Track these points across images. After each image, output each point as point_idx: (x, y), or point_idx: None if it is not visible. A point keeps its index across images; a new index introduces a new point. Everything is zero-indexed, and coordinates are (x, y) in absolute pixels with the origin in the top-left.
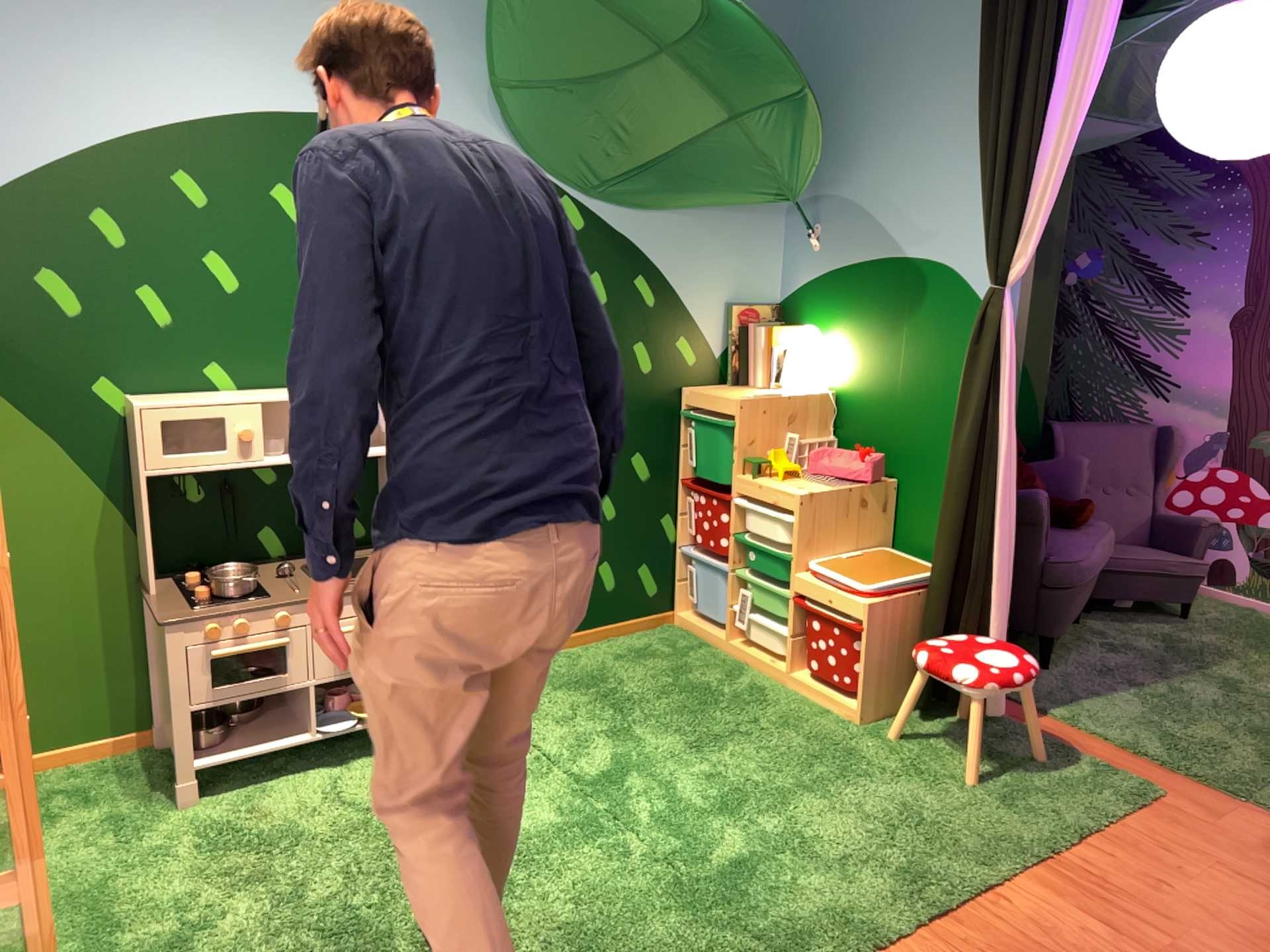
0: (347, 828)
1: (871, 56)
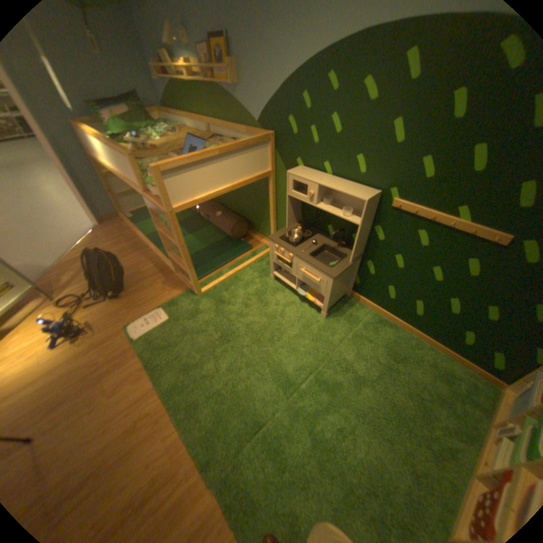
0: (272, 315)
1: None
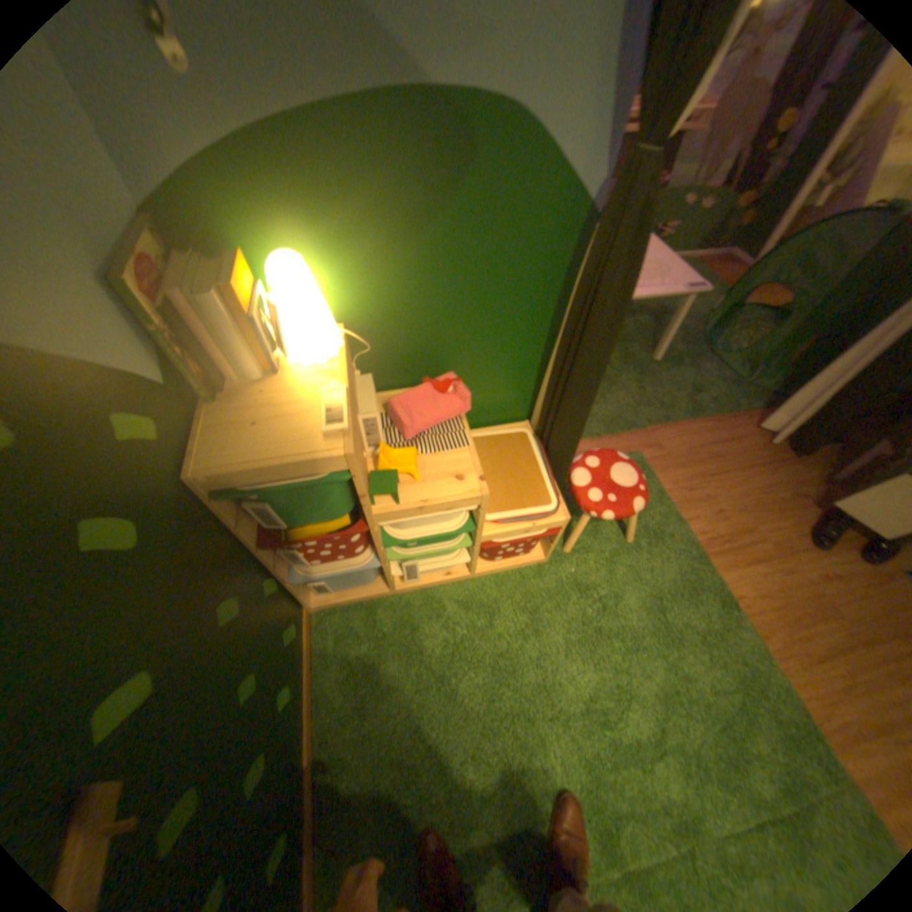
0: None
1: None
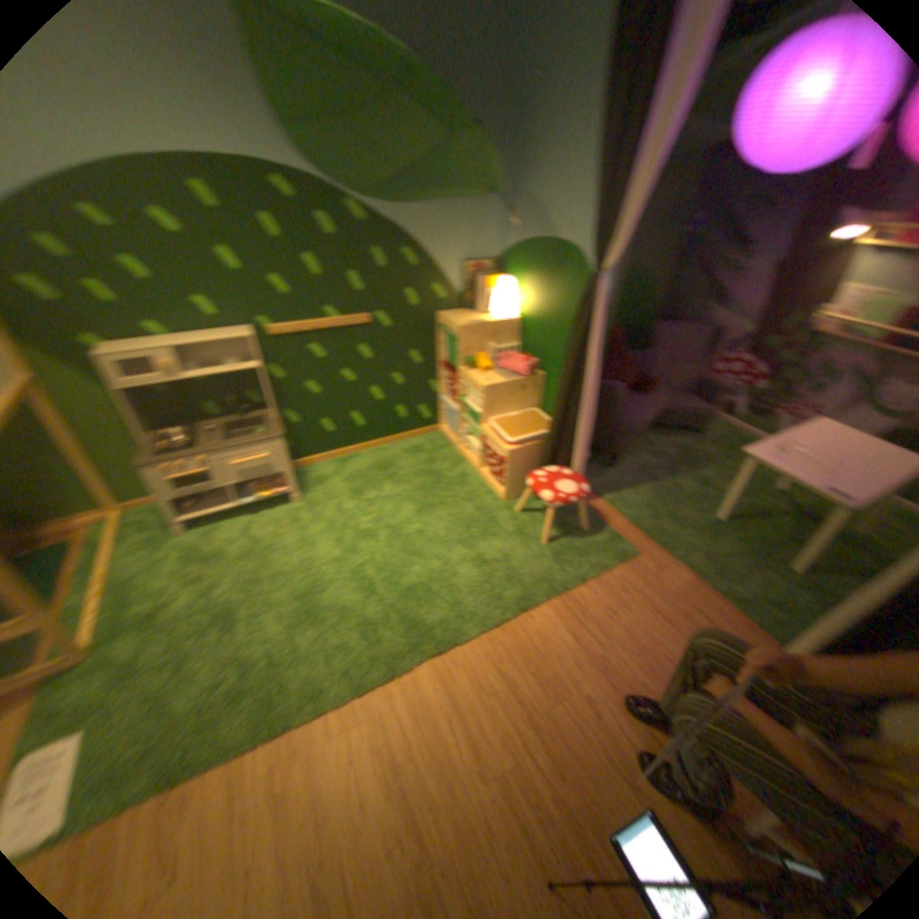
0: (243, 554)
1: (549, 79)
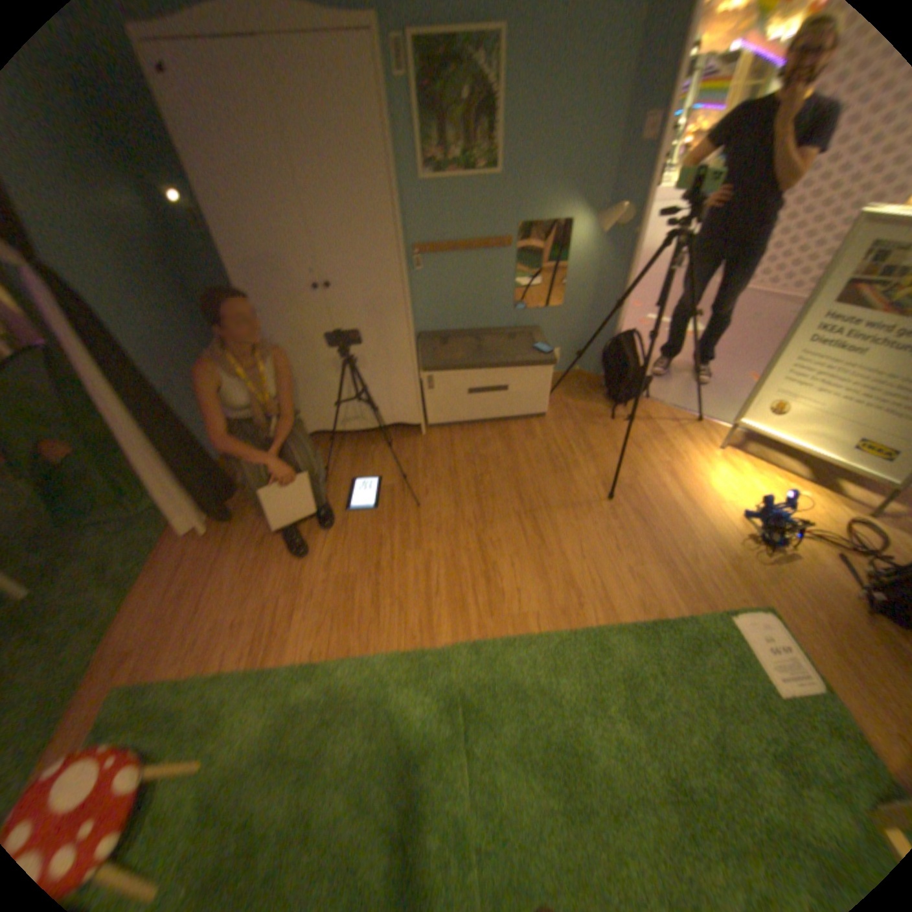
0: None
1: None
